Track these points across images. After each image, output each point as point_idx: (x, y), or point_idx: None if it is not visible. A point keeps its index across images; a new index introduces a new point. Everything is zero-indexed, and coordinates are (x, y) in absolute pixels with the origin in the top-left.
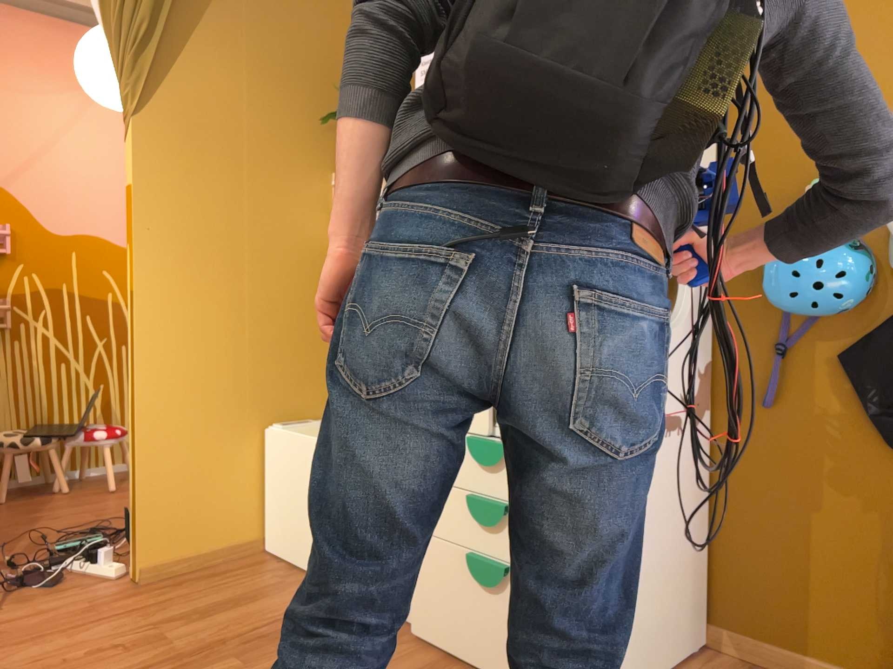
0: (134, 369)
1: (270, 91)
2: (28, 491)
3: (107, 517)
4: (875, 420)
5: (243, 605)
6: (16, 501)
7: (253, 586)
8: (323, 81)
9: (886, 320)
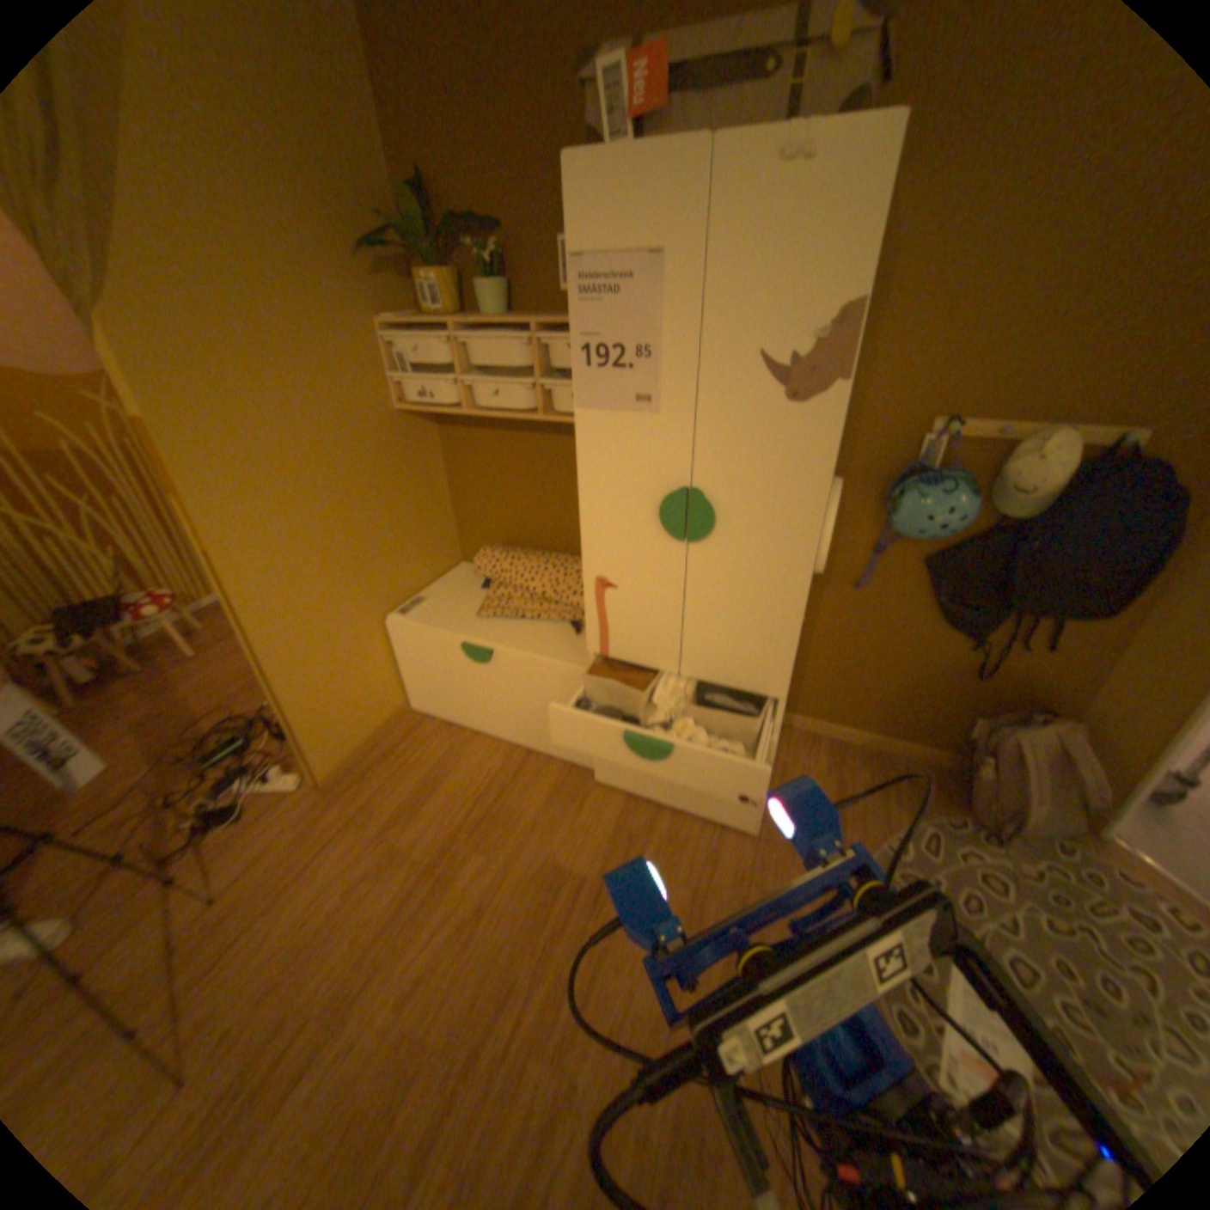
0: (246, 632)
1: (267, 214)
2: (92, 682)
3: (221, 703)
4: (940, 605)
5: (440, 787)
6: (91, 703)
7: (432, 759)
8: (329, 179)
9: (969, 536)
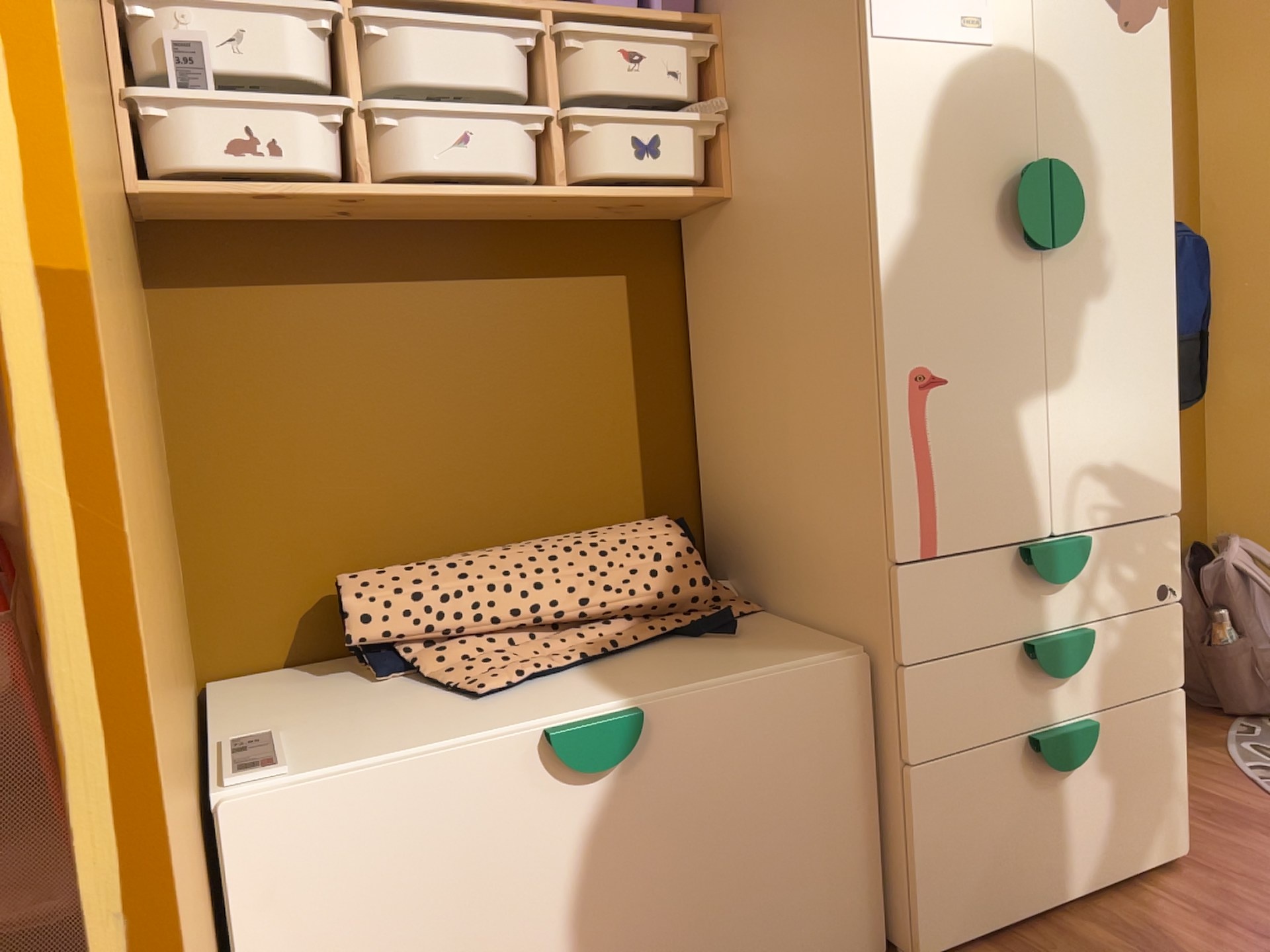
0: (126, 726)
1: None
2: None
3: None
4: None
5: None
6: None
7: None
8: None
9: None
